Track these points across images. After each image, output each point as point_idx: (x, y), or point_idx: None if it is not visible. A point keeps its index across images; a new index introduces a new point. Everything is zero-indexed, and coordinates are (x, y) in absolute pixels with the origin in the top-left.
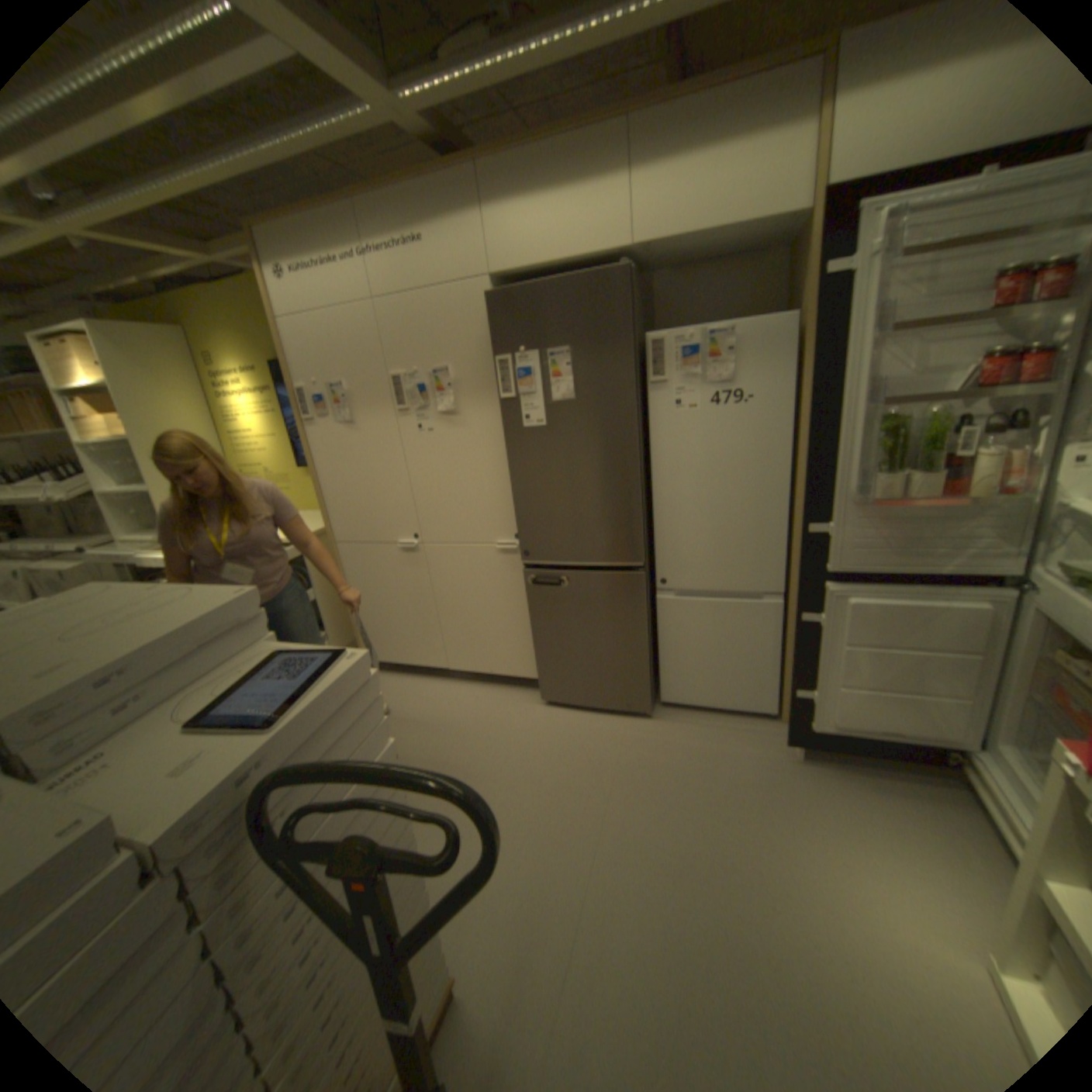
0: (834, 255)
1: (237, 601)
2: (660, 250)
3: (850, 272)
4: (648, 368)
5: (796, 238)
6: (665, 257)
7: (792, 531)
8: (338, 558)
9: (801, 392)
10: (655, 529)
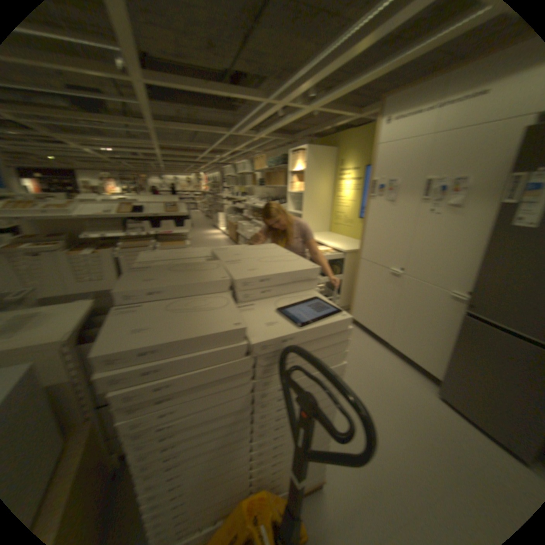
0: None
1: (310, 269)
2: None
3: None
4: None
5: None
6: None
7: None
8: (358, 265)
9: None
10: None
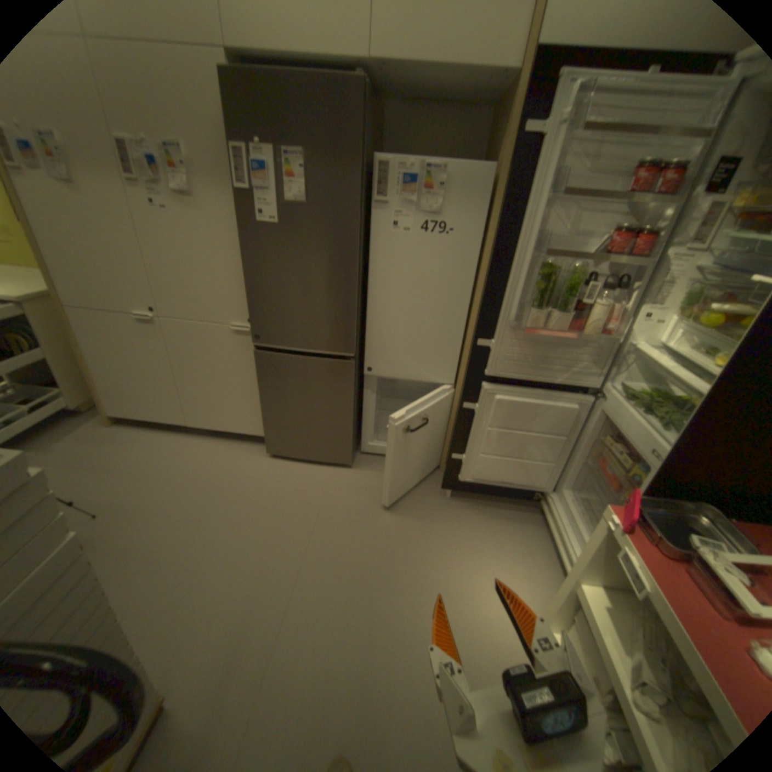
0: (533, 116)
1: None
2: (394, 75)
3: (542, 135)
4: (374, 187)
5: (501, 100)
6: (398, 86)
7: (465, 340)
8: (69, 321)
9: (487, 234)
10: (367, 328)
